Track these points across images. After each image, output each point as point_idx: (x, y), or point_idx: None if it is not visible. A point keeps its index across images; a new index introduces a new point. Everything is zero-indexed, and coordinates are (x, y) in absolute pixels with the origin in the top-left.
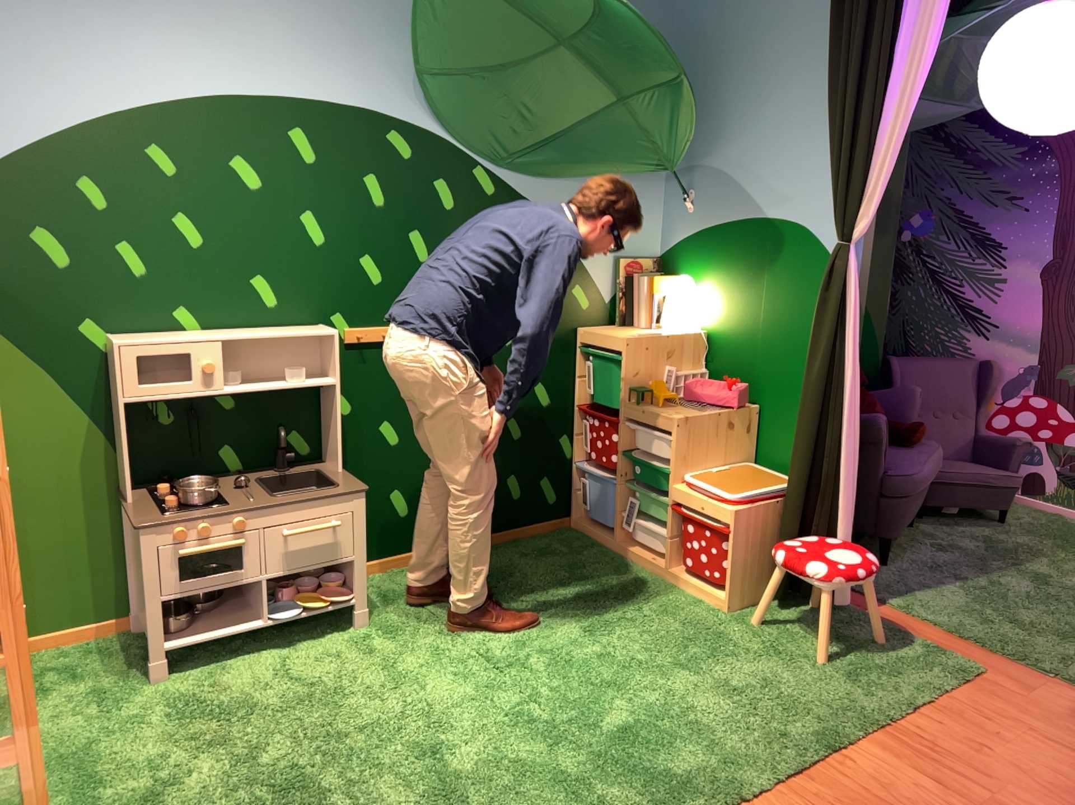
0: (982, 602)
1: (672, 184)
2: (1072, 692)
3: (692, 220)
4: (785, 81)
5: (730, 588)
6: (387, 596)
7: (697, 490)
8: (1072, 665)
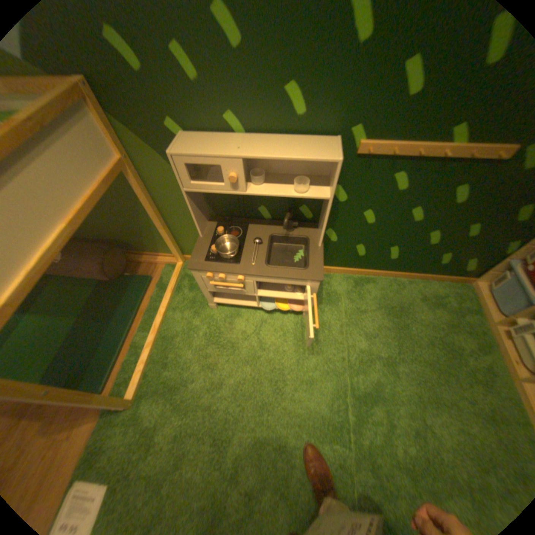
0: None
1: None
2: None
3: None
4: None
5: None
6: (331, 297)
7: None
8: None
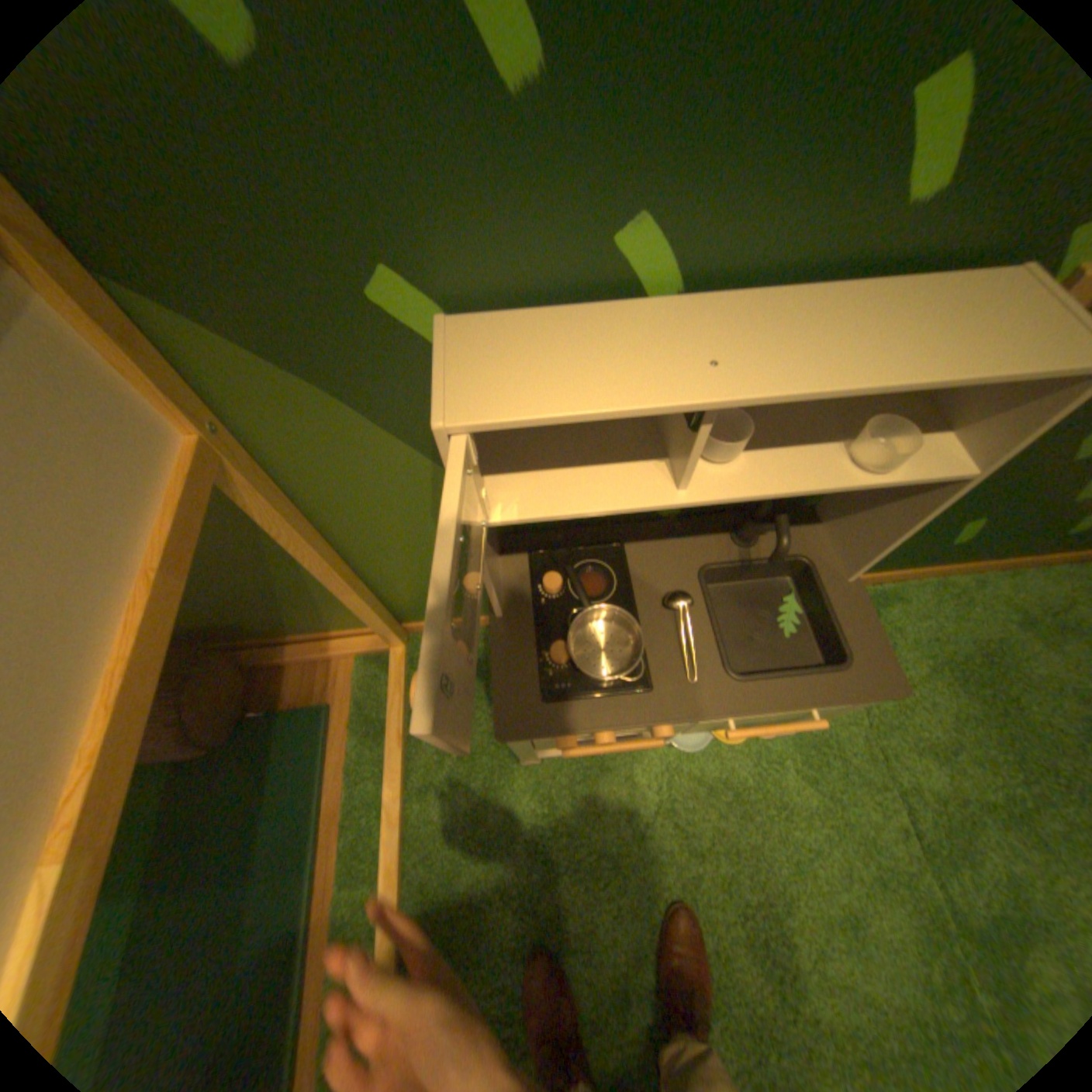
0: None
1: None
2: None
3: None
4: None
5: None
6: None
7: None
8: None
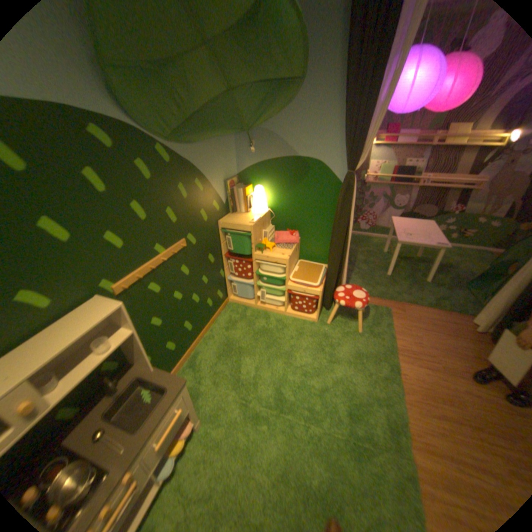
0: (364, 279)
1: (239, 137)
2: (411, 307)
3: (255, 157)
4: (308, 81)
5: (318, 314)
6: (190, 394)
7: (298, 284)
8: (402, 296)
